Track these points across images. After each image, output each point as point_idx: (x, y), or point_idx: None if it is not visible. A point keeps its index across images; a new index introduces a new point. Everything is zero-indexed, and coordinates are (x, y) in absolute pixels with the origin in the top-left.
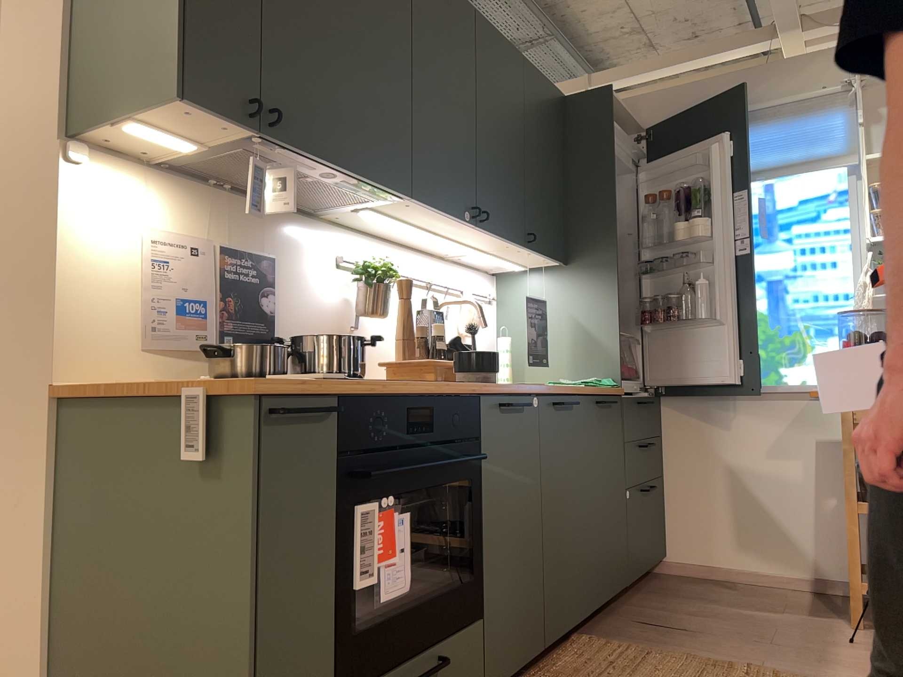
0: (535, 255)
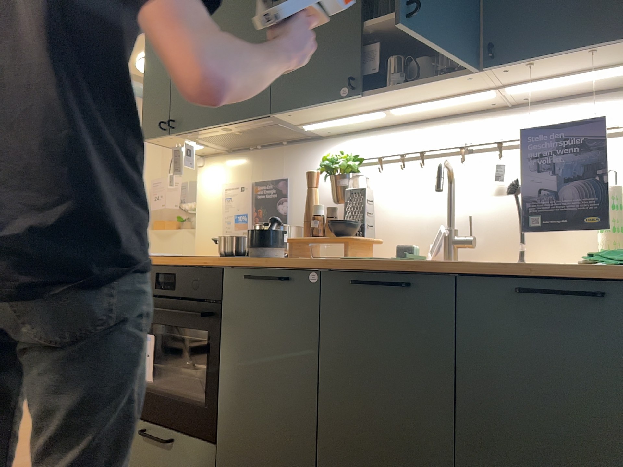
0: (557, 60)
